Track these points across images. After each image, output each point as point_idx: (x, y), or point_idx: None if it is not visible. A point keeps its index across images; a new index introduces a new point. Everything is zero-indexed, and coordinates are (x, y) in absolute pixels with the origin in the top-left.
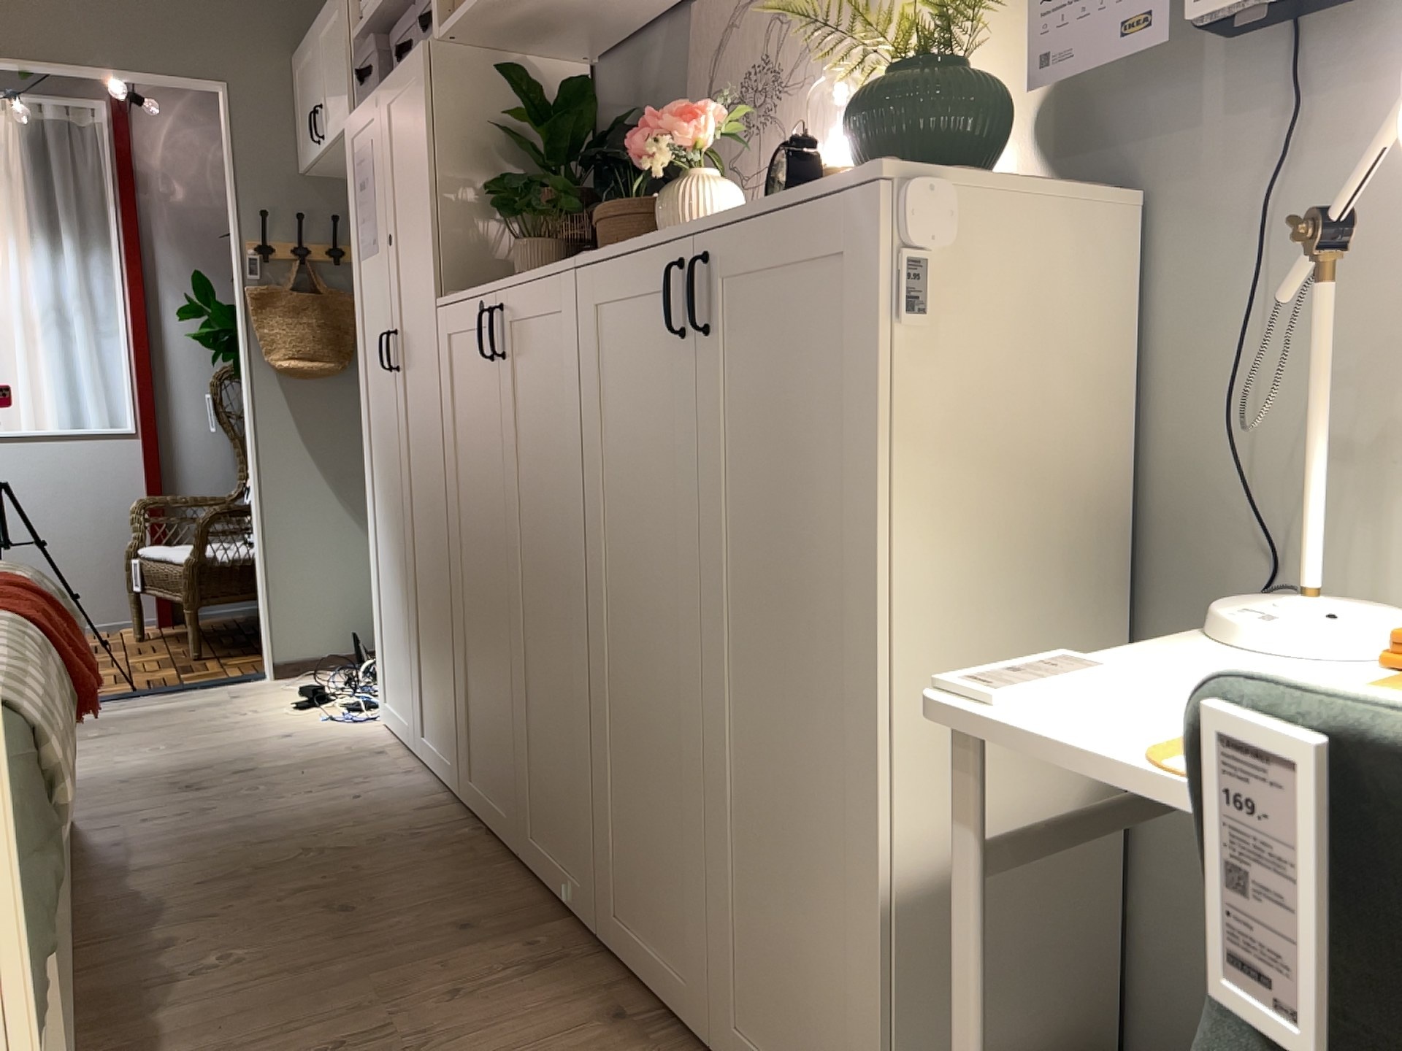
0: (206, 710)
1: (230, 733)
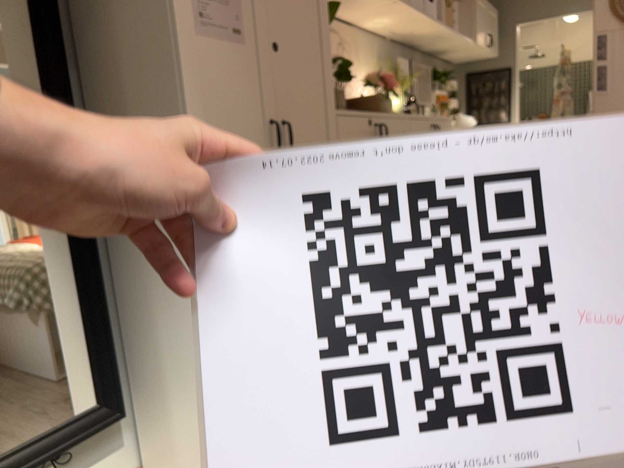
0: None
1: None
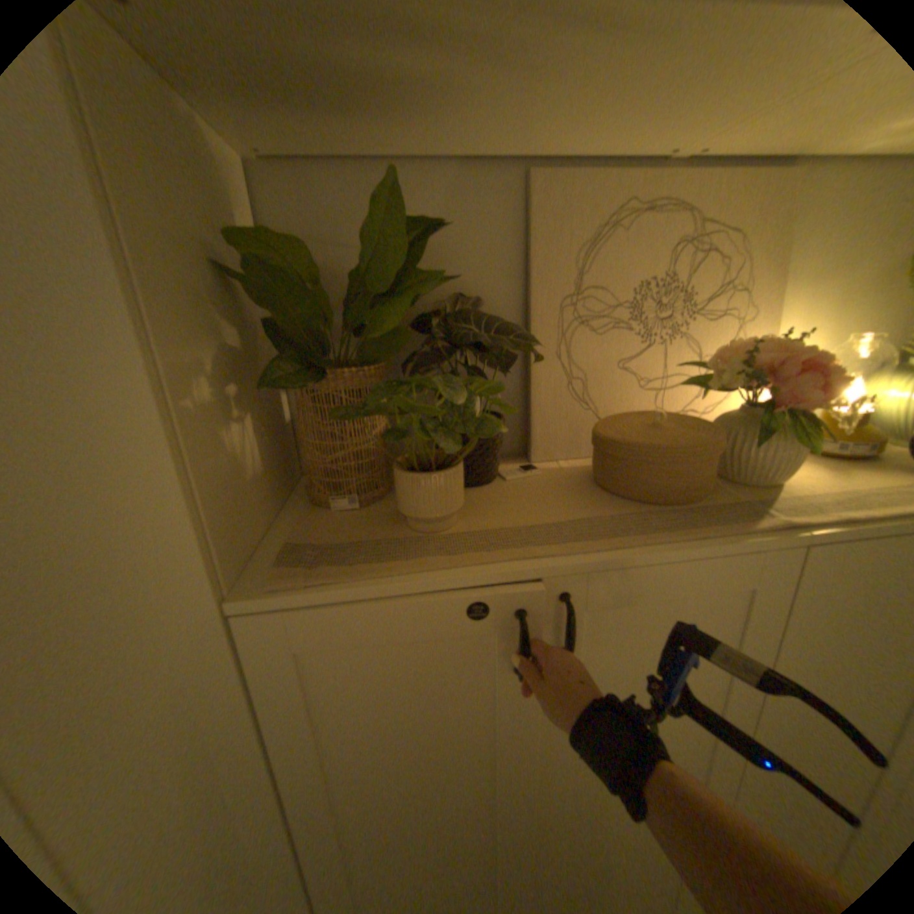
0: None
1: None
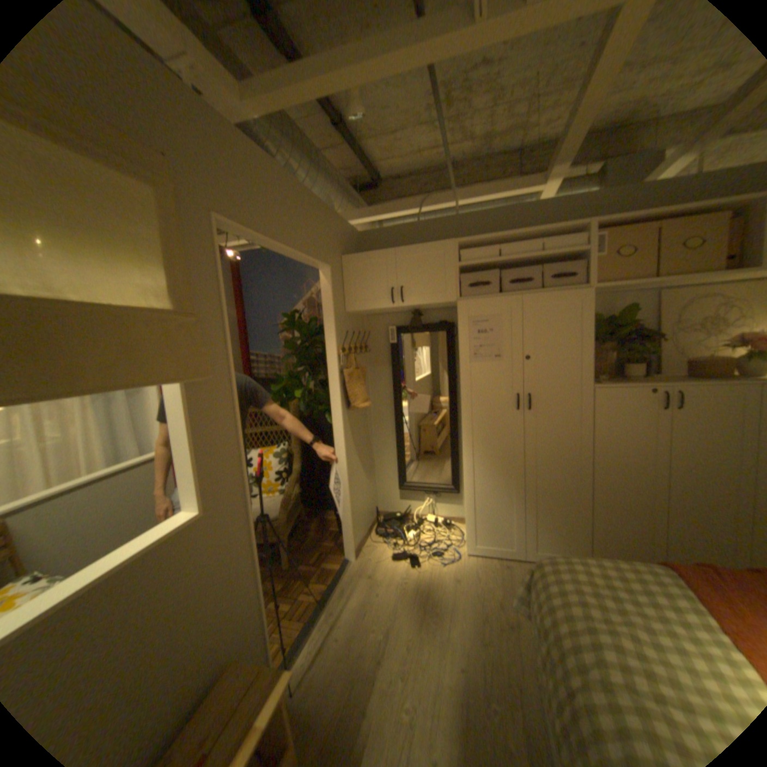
0: (382, 591)
1: (434, 595)
